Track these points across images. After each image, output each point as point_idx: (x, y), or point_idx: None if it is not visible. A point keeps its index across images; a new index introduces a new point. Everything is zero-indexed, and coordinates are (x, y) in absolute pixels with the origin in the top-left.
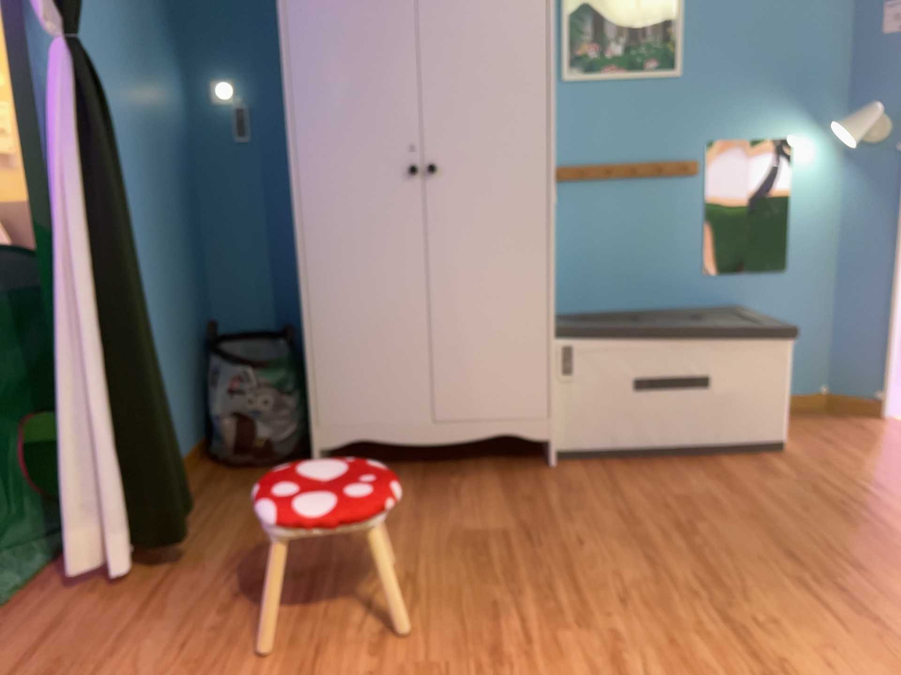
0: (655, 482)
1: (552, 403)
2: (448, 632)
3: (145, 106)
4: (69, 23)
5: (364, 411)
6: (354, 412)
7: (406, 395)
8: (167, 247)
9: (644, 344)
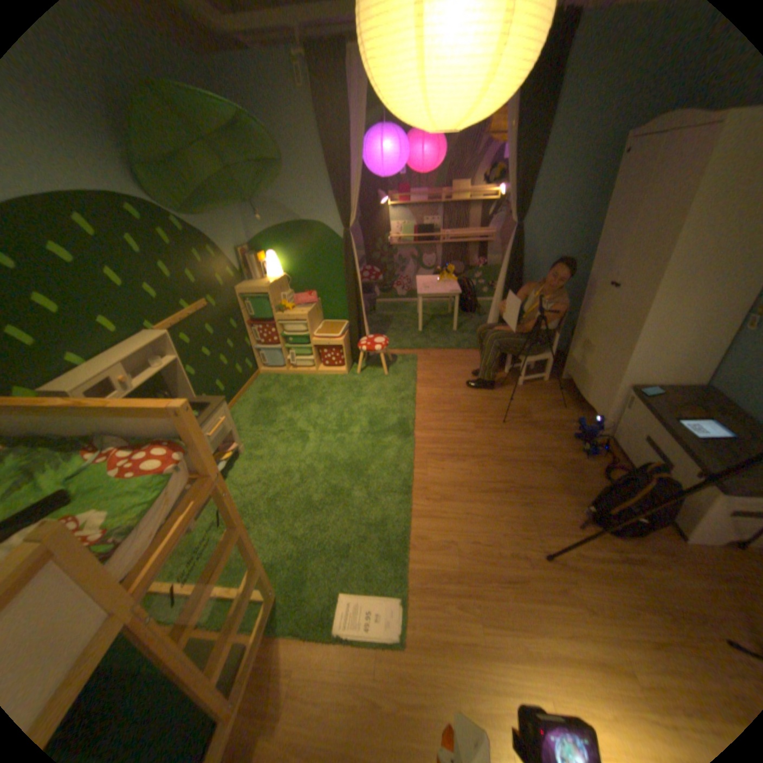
0: (599, 469)
1: (614, 415)
2: (472, 408)
3: (588, 228)
4: (519, 219)
5: (574, 369)
6: (573, 367)
7: (583, 373)
8: (579, 282)
9: (655, 422)
